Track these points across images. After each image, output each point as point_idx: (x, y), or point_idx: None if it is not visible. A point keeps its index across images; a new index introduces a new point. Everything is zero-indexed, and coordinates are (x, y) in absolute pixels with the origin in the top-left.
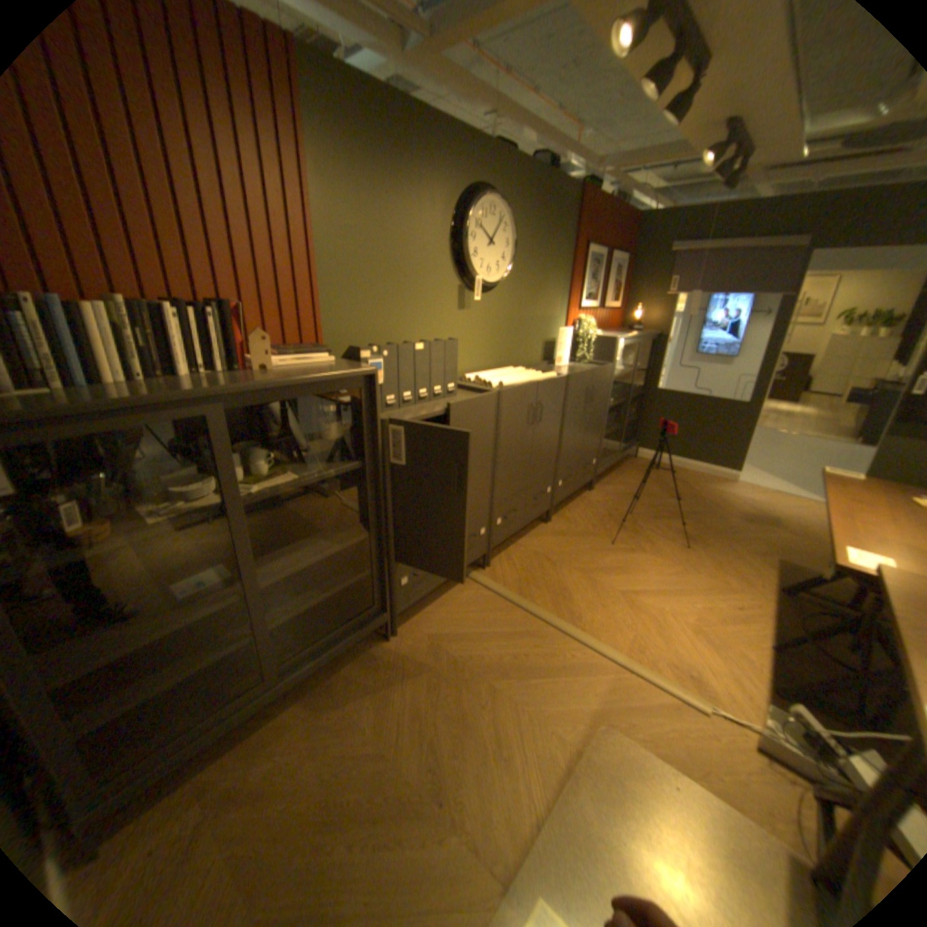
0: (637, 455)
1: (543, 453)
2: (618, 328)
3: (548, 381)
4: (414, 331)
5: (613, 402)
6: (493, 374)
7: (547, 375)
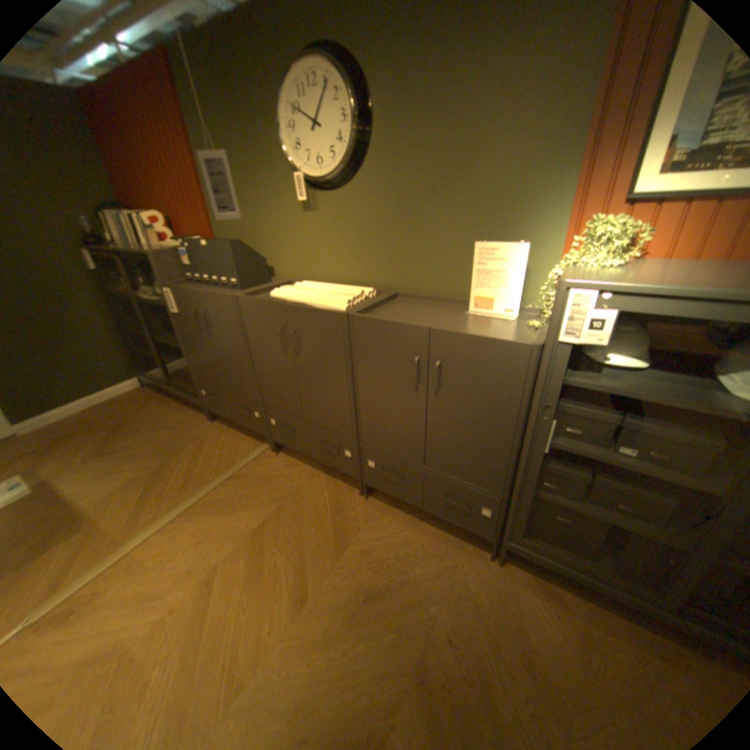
0: None
1: (320, 398)
2: None
3: (303, 308)
4: (265, 232)
5: (640, 461)
6: (311, 287)
7: (331, 304)
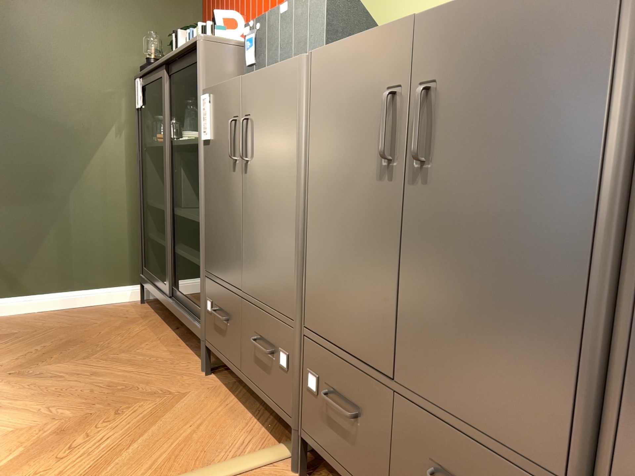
0: None
1: (464, 306)
2: None
3: None
4: None
5: None
6: None
7: None
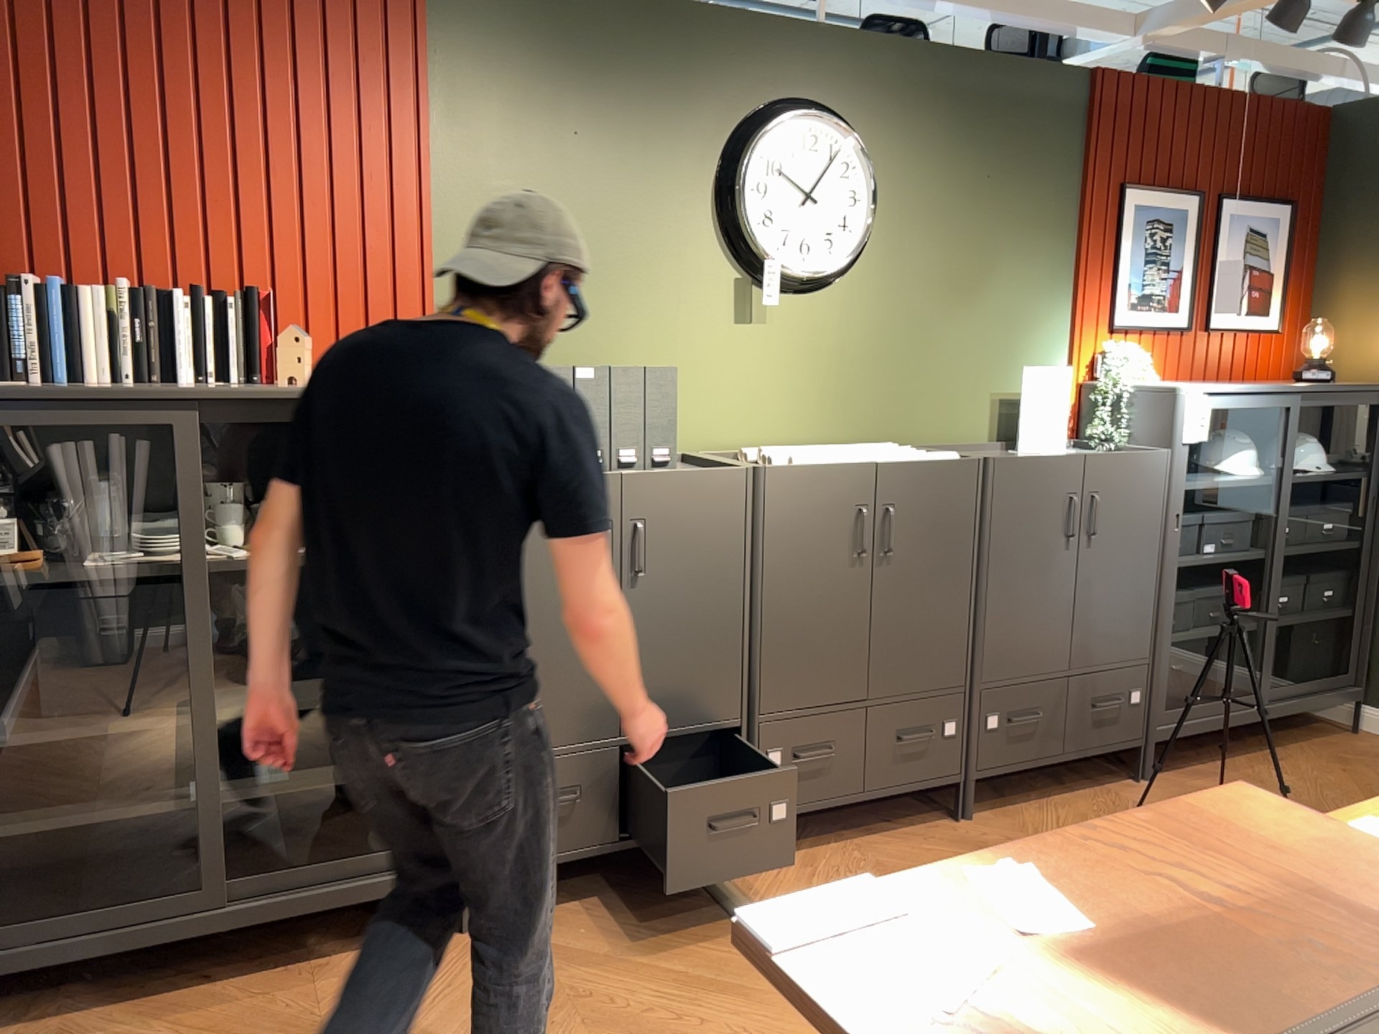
0: (1365, 726)
1: (916, 630)
2: (1277, 381)
3: (916, 463)
4: (628, 357)
5: (1218, 554)
6: (804, 448)
7: (931, 455)
